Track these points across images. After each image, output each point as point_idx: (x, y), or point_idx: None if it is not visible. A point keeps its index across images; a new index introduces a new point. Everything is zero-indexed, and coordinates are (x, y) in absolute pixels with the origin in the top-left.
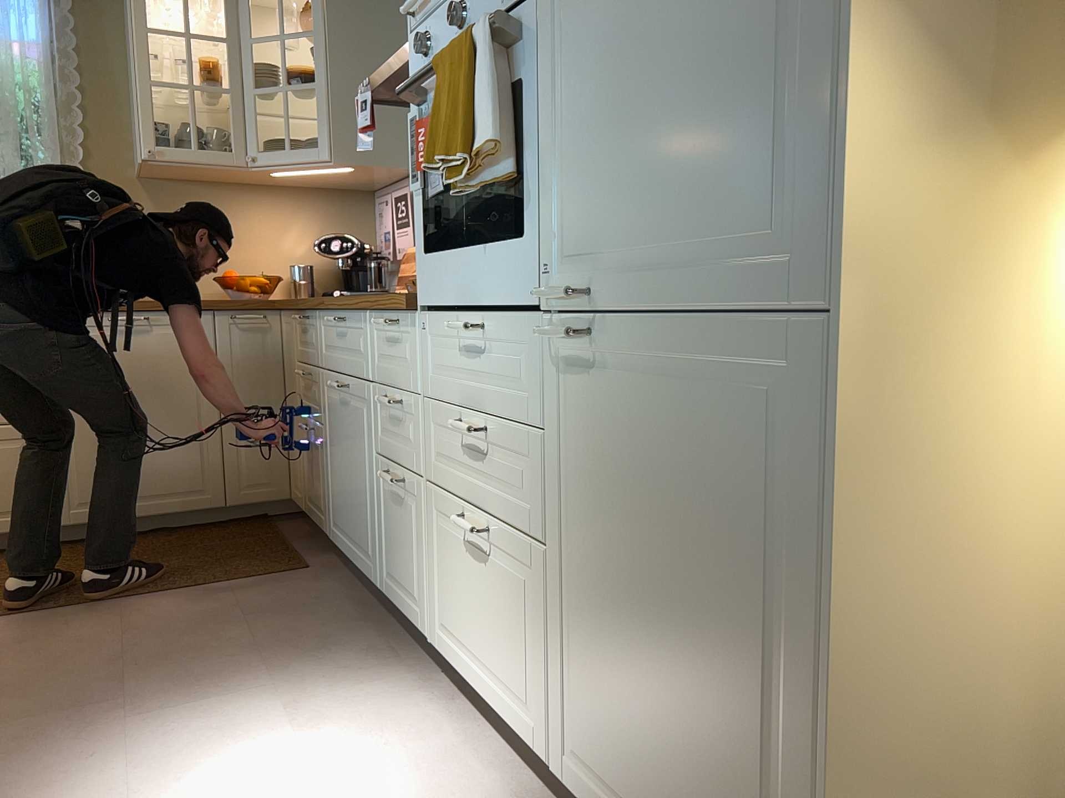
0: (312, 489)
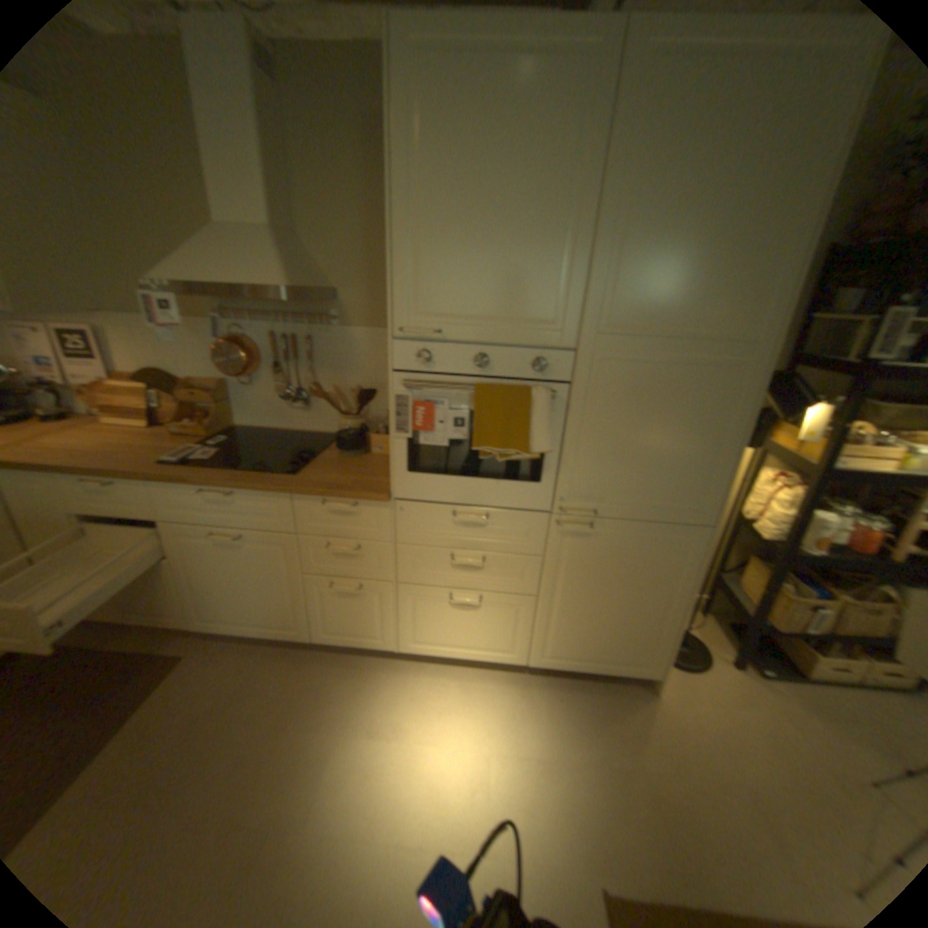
0: (138, 606)
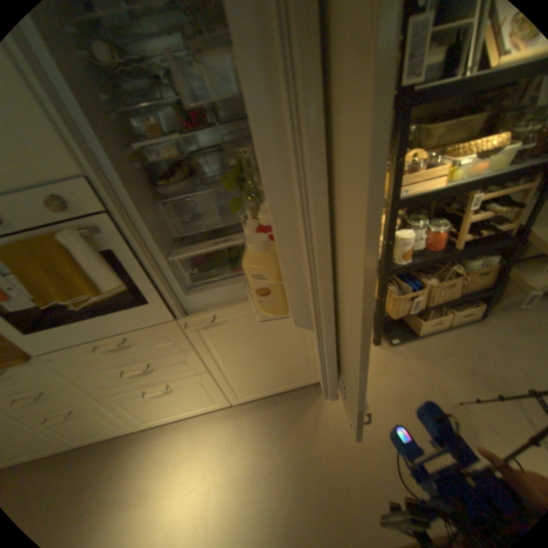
0: None
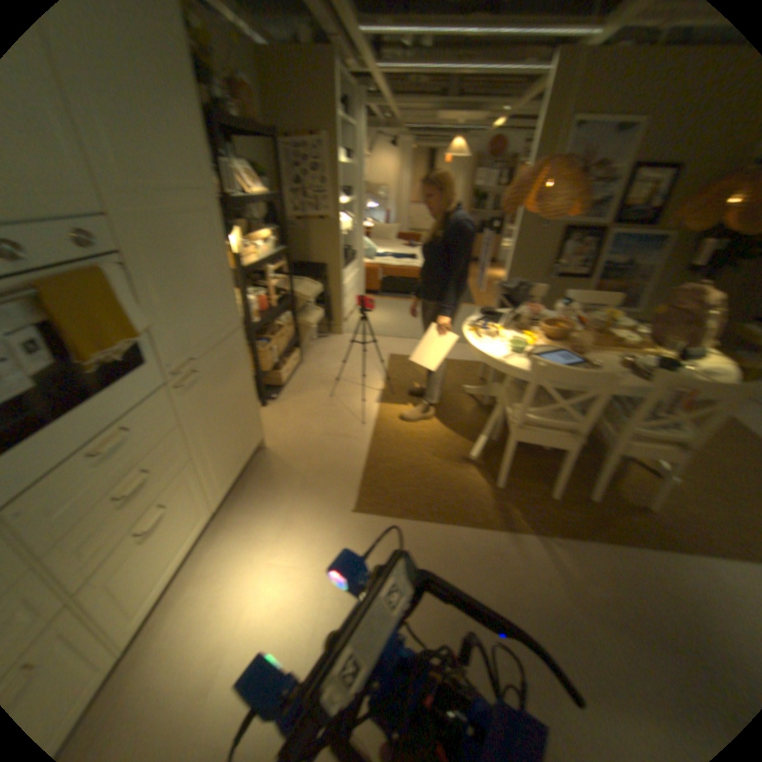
0: None
